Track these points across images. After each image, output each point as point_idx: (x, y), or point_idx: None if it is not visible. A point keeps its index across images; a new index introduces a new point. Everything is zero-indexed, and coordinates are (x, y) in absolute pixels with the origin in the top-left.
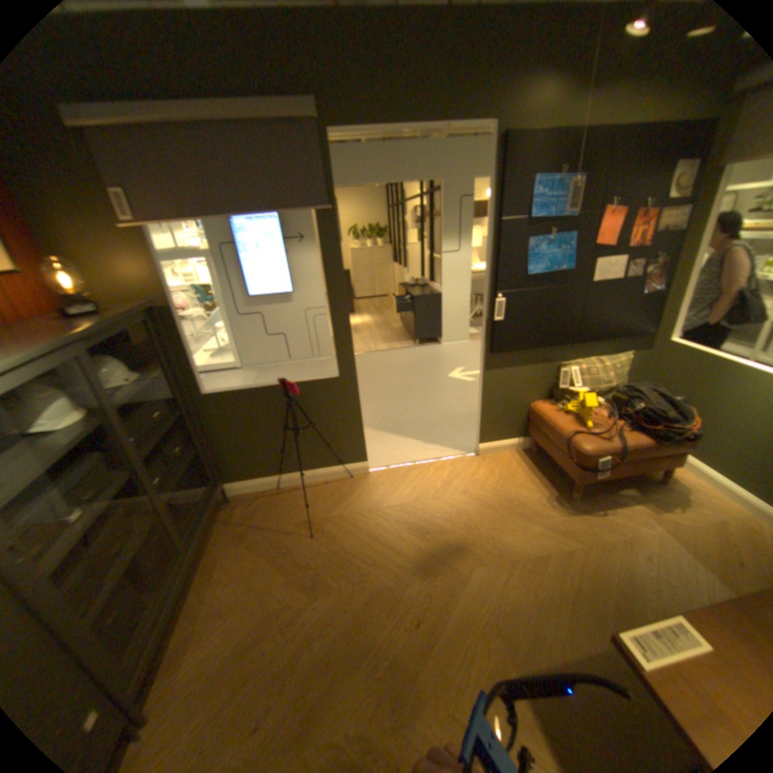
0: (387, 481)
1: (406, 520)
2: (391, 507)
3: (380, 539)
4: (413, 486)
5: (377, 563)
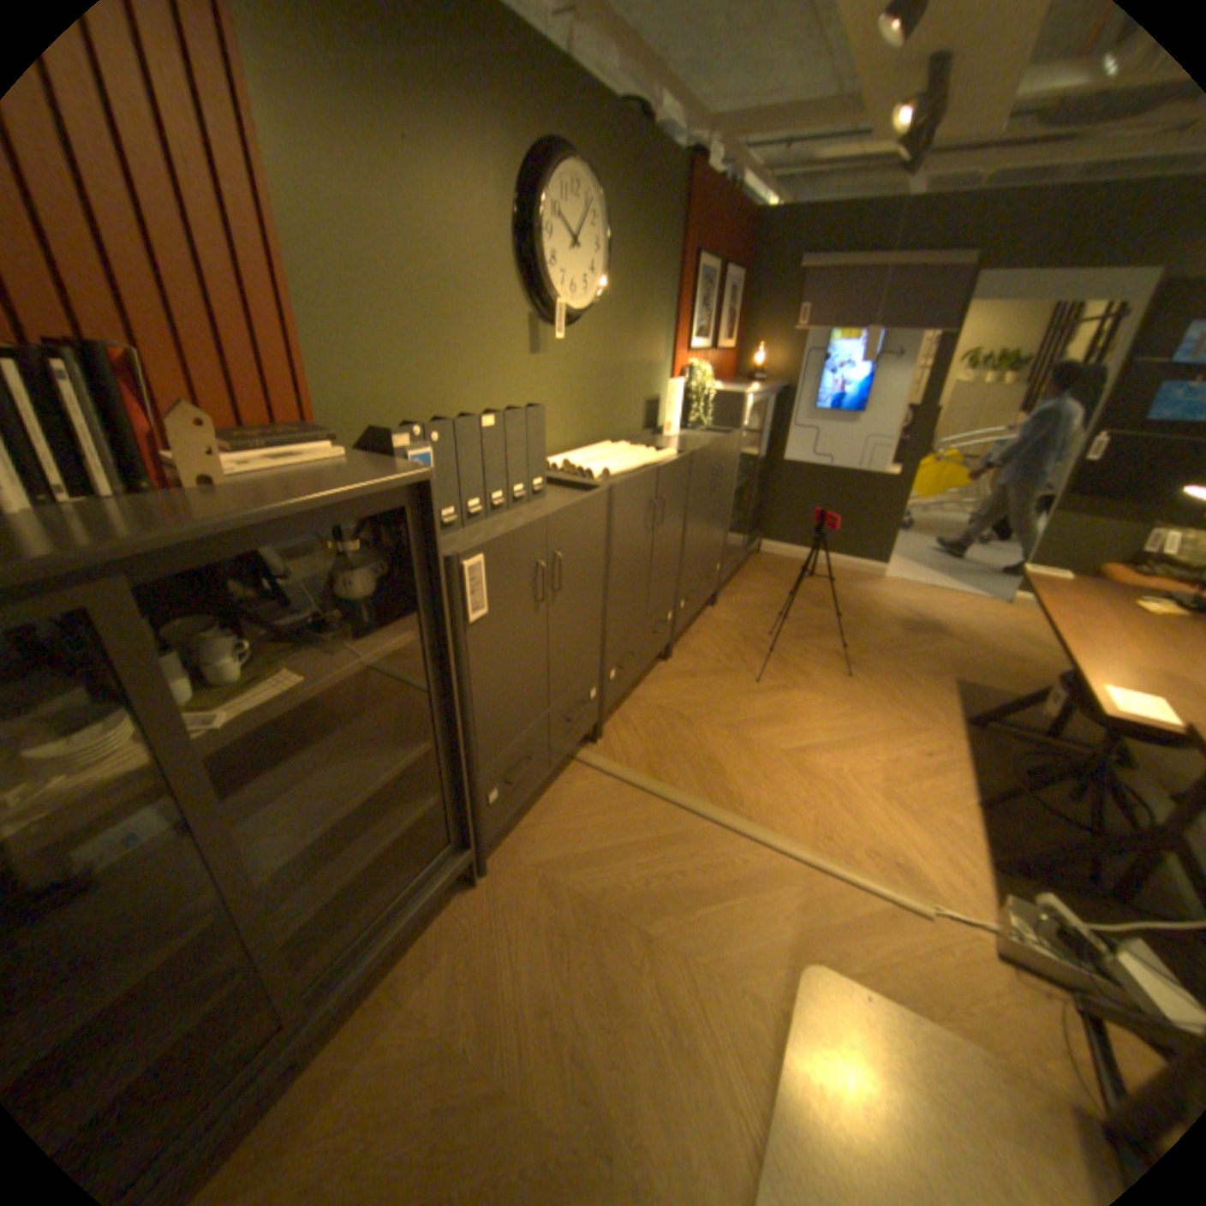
0: (901, 587)
1: (908, 607)
2: (898, 599)
3: (880, 607)
4: (925, 596)
5: (873, 614)
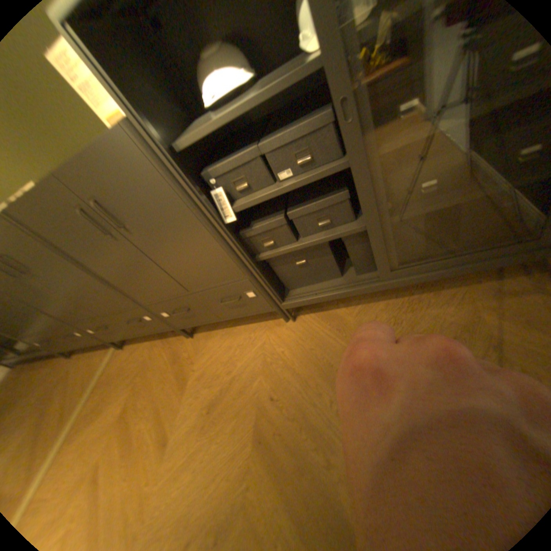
0: None
1: None
2: None
3: None
4: None
5: None
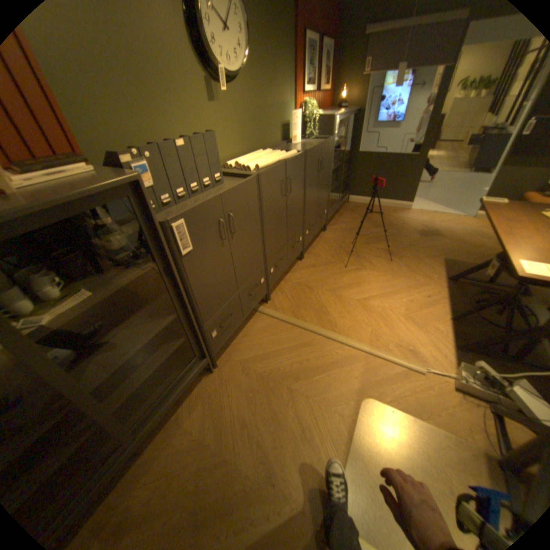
0: (419, 213)
1: (422, 223)
2: (417, 219)
3: (407, 224)
4: (431, 217)
5: (404, 228)
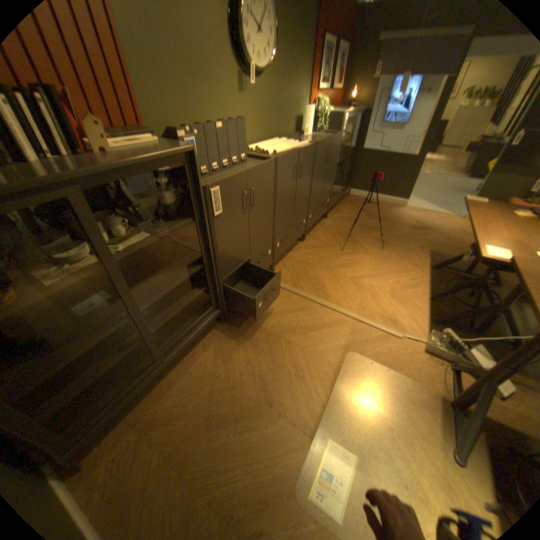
0: (413, 210)
1: (415, 219)
2: (411, 215)
3: (401, 219)
4: (424, 214)
5: (398, 222)
